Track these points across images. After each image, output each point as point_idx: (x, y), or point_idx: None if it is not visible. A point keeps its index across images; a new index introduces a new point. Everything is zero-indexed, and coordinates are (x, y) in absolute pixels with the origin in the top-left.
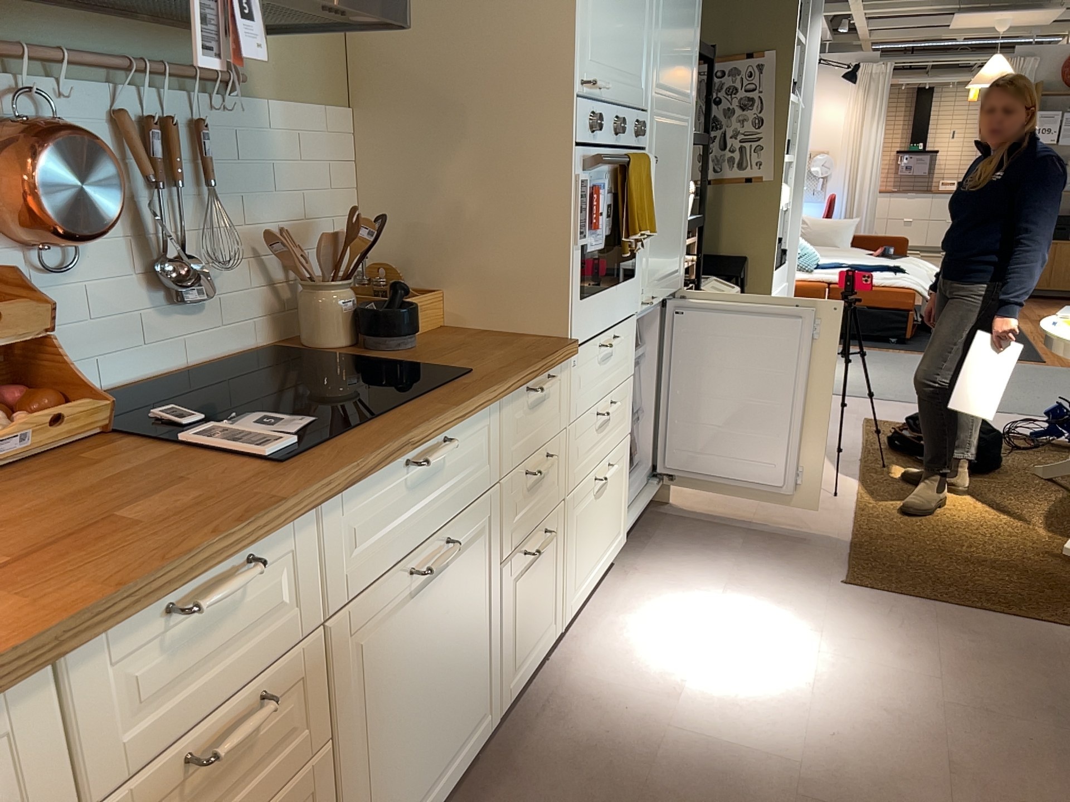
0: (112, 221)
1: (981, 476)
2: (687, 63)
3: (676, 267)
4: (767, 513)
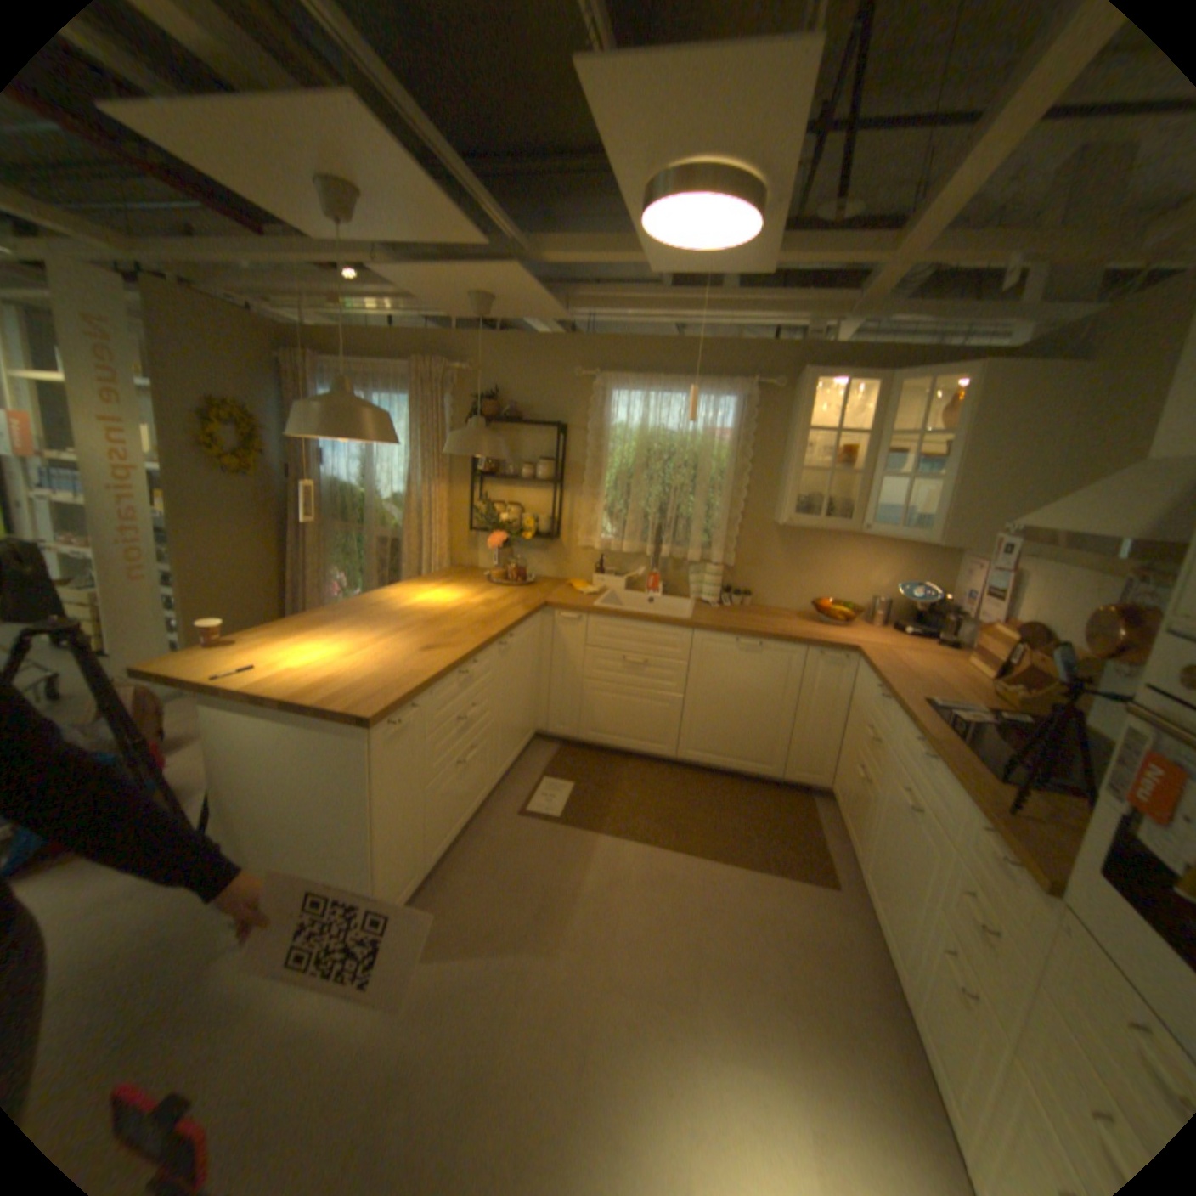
0: (1110, 654)
1: None
2: None
3: None
4: None
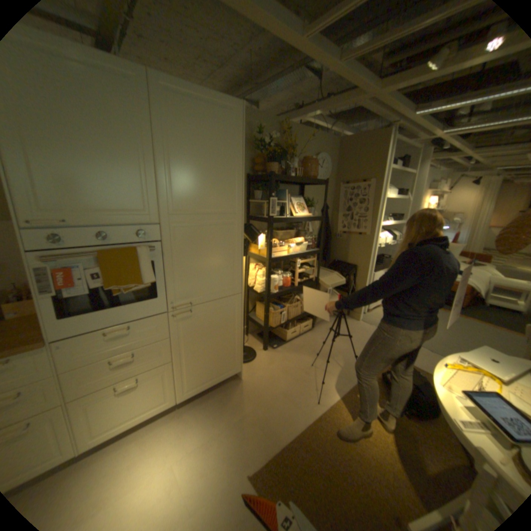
0: None
1: (419, 422)
2: (221, 195)
3: (226, 286)
4: (273, 404)
